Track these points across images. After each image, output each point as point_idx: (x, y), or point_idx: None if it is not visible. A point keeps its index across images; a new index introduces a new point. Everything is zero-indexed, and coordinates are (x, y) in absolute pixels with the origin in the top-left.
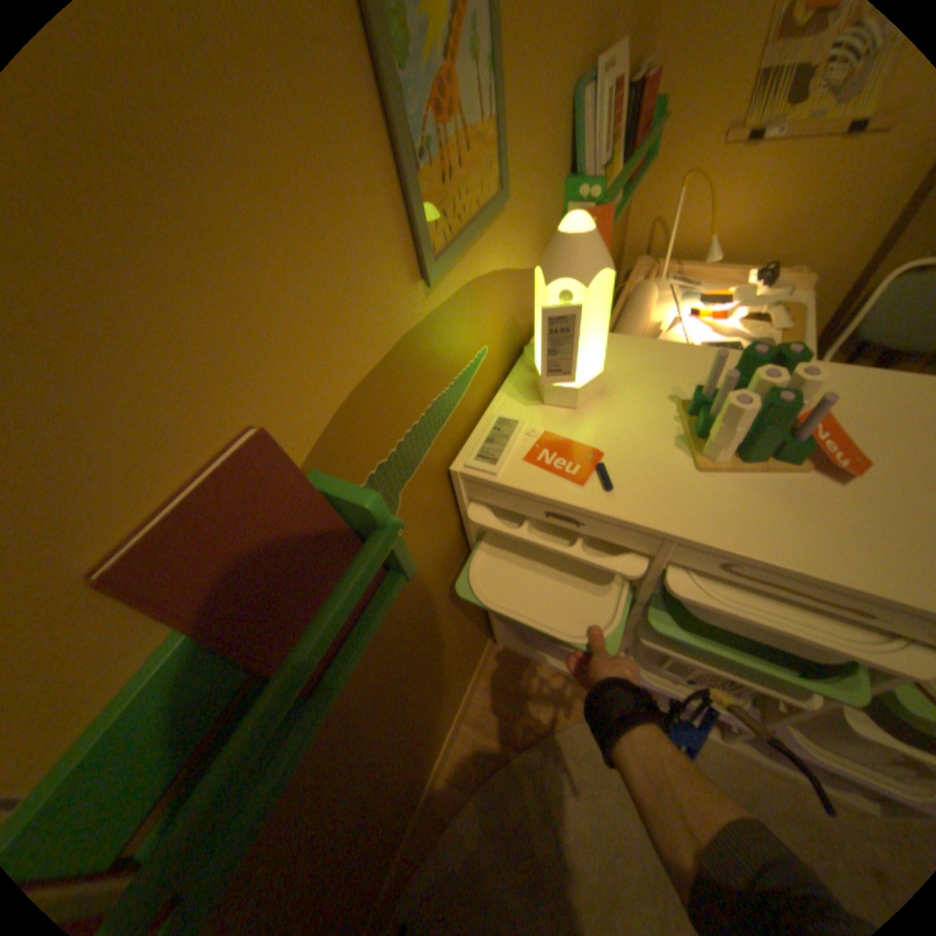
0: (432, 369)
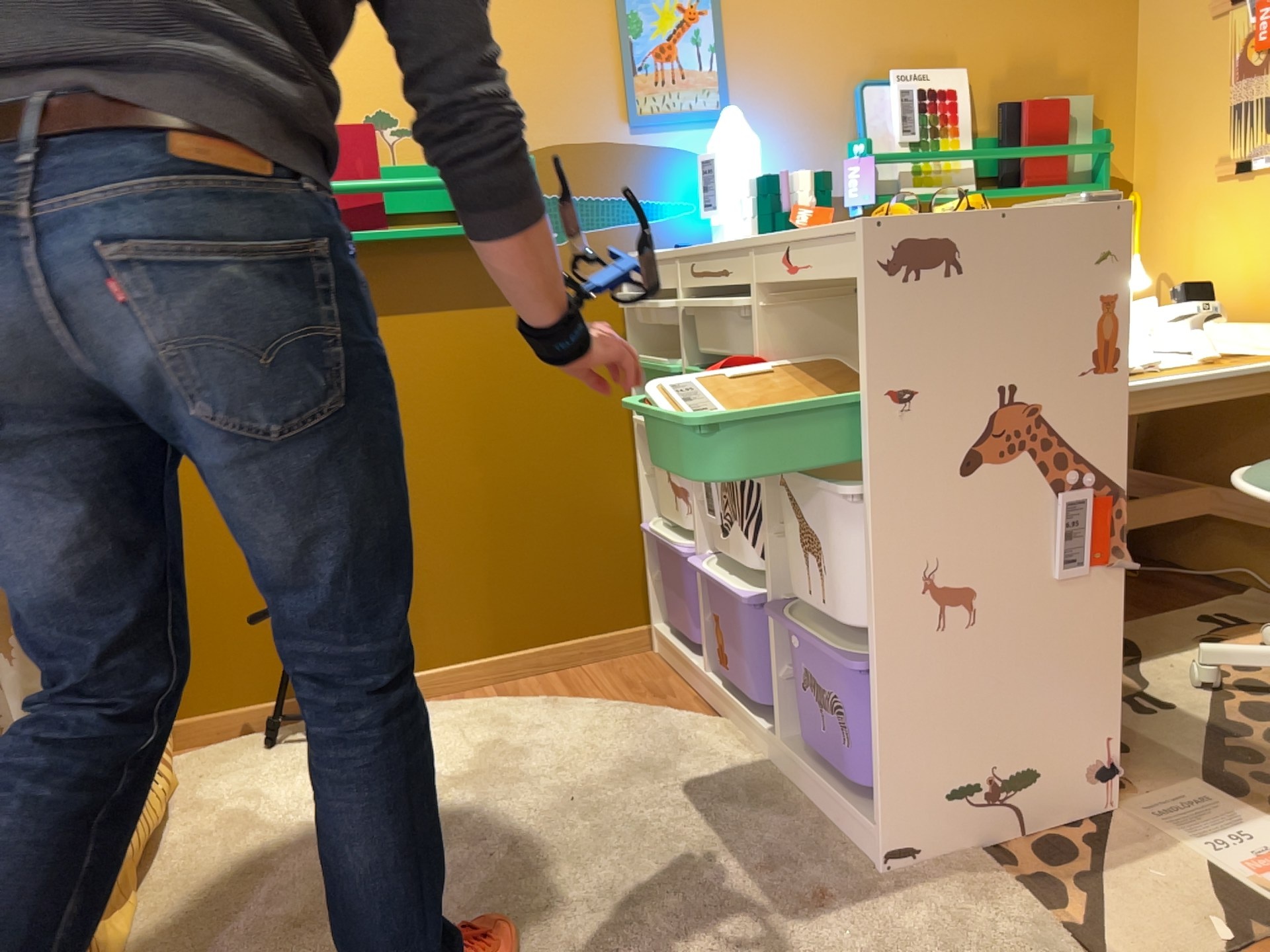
0: (624, 177)
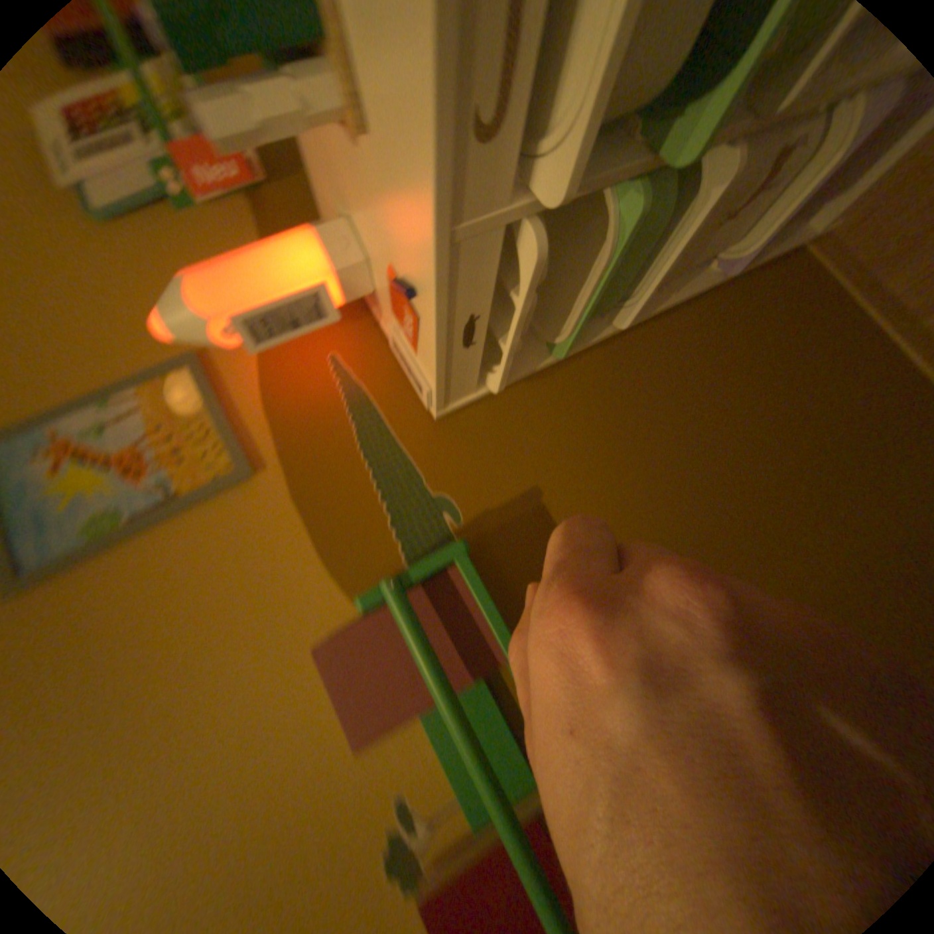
0: (335, 453)
